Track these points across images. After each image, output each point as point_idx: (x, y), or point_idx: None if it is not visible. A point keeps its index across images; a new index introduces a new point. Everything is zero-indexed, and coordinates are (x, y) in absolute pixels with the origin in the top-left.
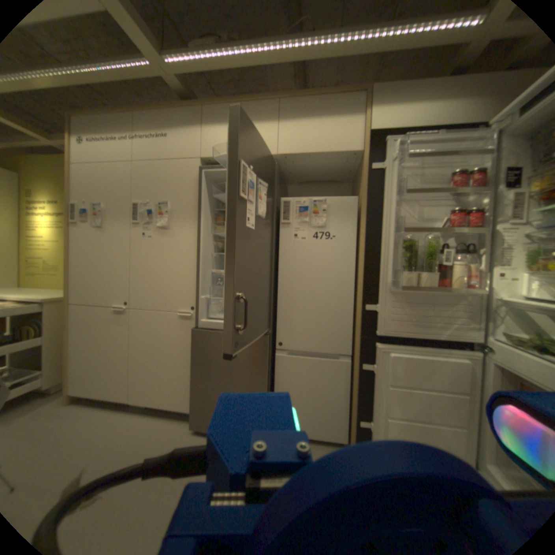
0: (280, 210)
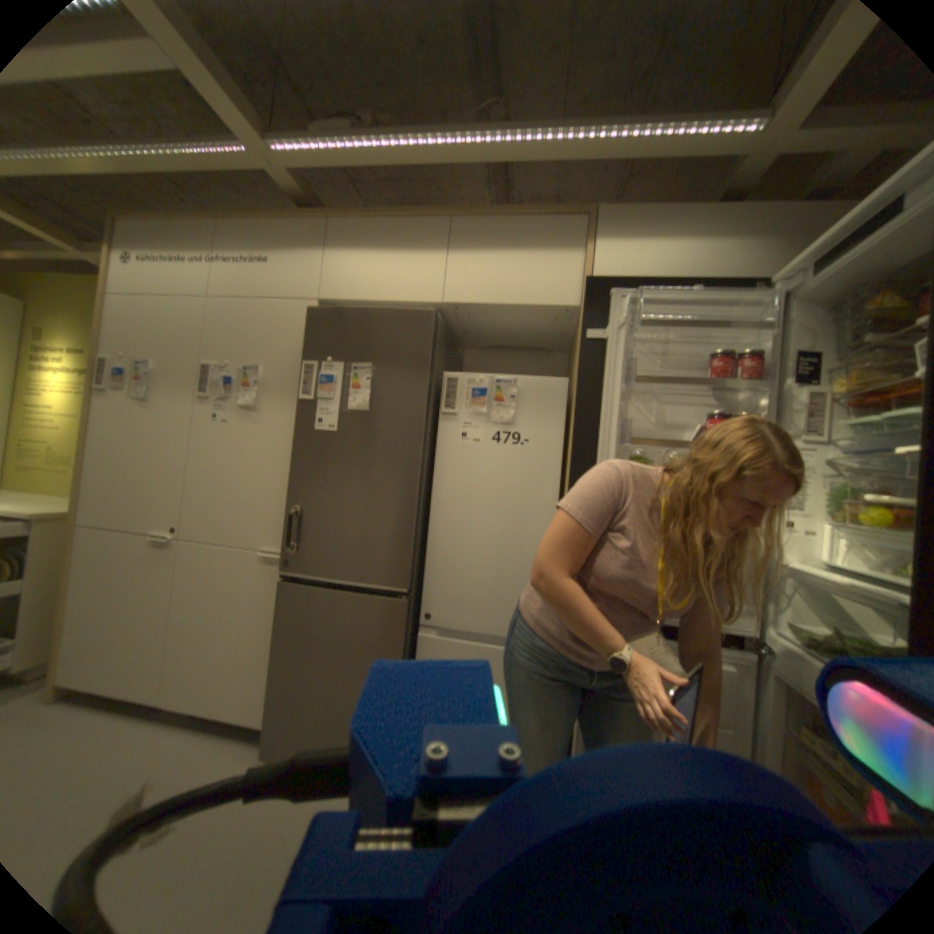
0: (443, 392)
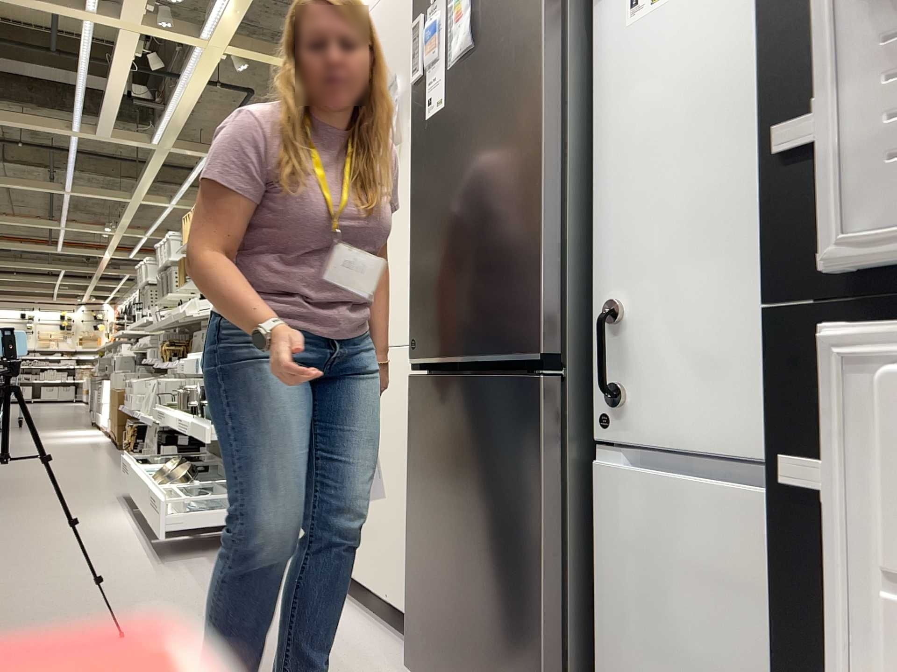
0: None
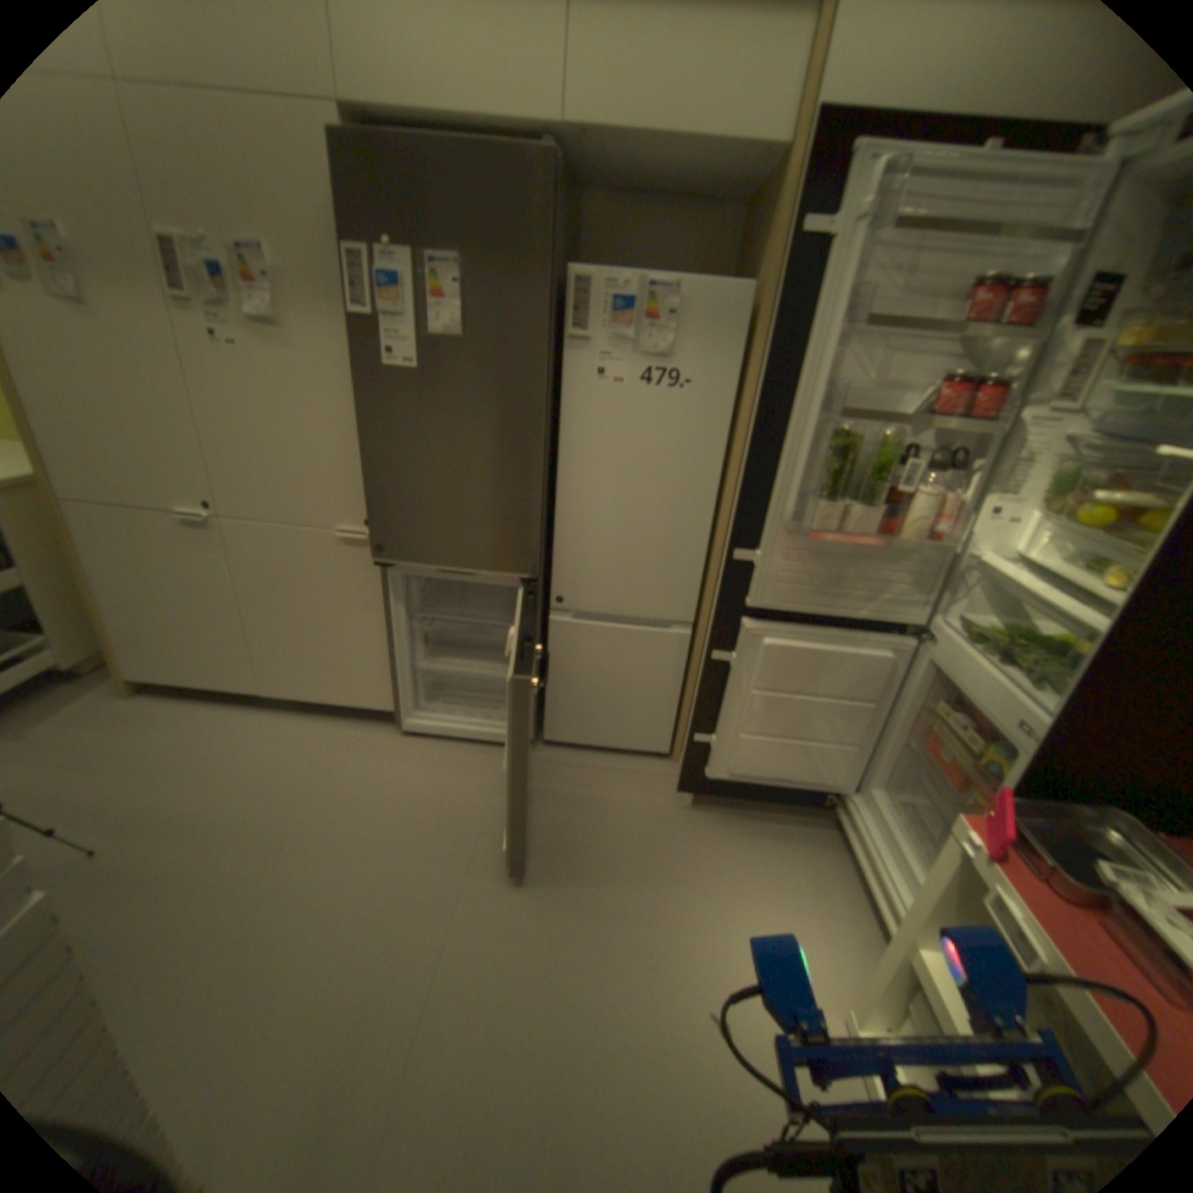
0: (567, 298)
